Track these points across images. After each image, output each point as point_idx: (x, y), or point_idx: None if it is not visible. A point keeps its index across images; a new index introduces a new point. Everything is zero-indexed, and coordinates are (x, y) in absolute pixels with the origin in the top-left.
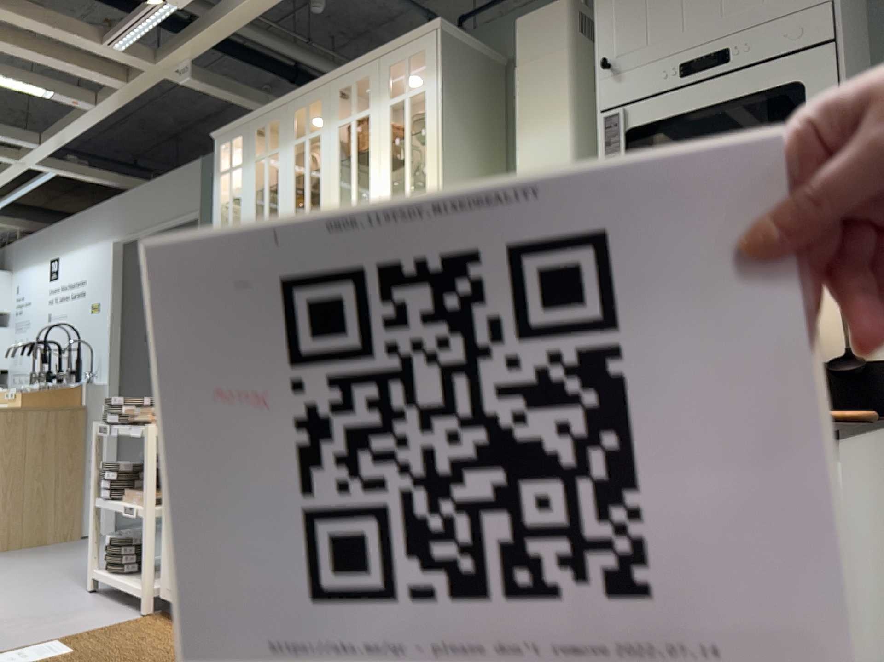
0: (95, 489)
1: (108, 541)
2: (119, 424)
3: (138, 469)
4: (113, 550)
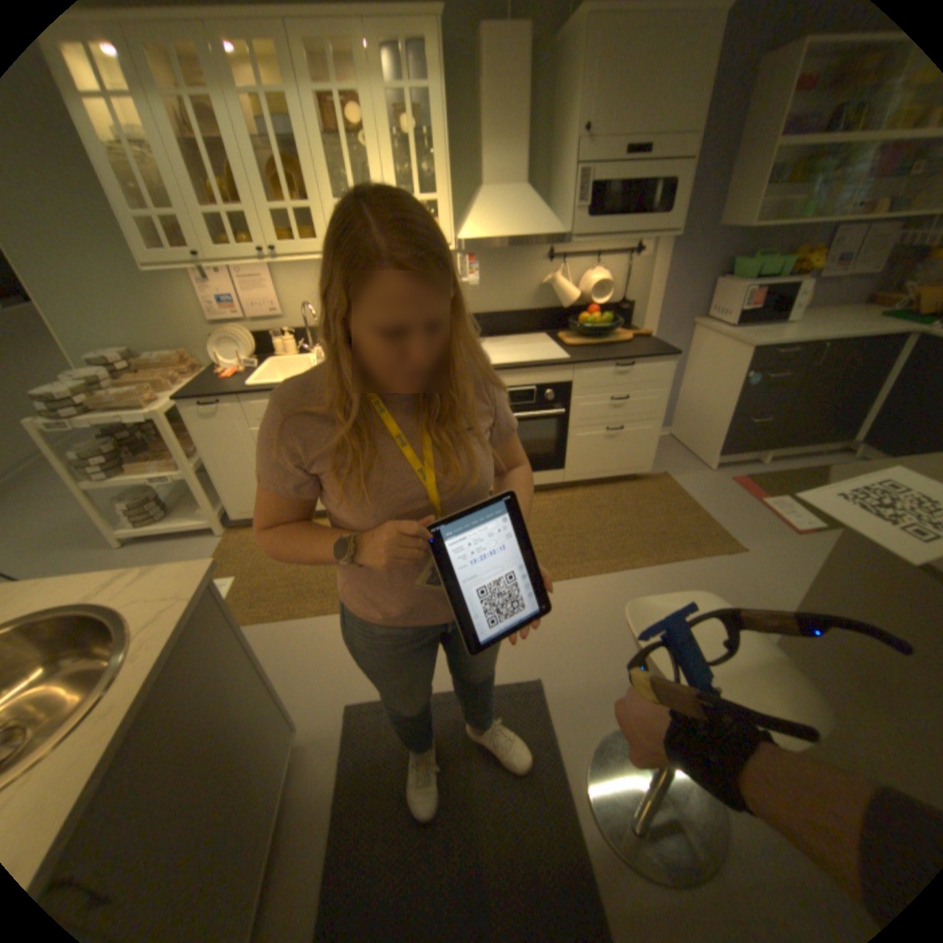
0: (71, 478)
1: (124, 509)
2: (72, 416)
3: (118, 447)
4: (132, 513)
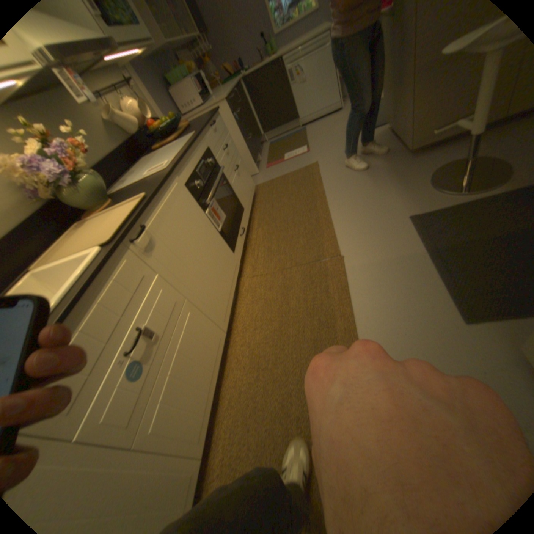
0: None
1: None
2: None
3: None
4: None
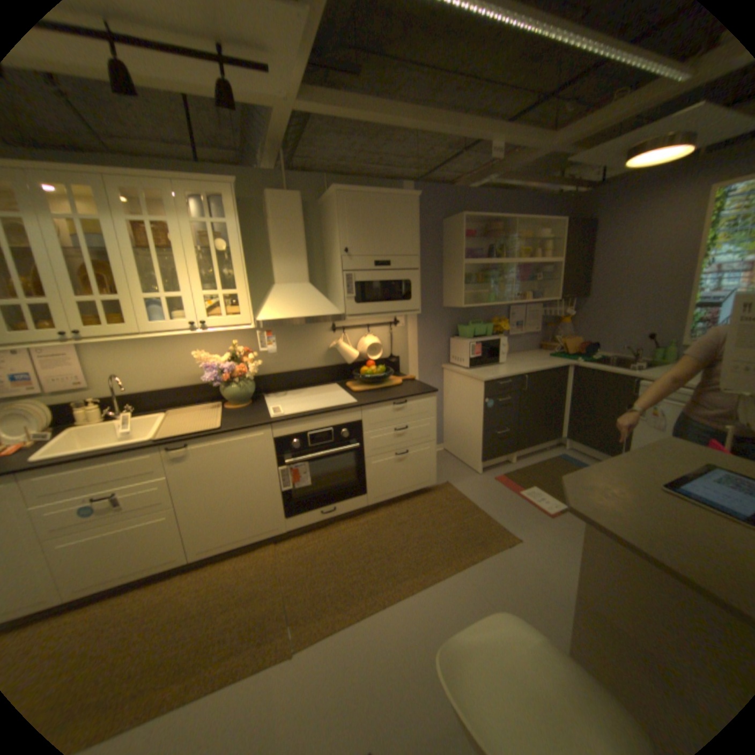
0: None
1: None
2: None
3: None
4: None
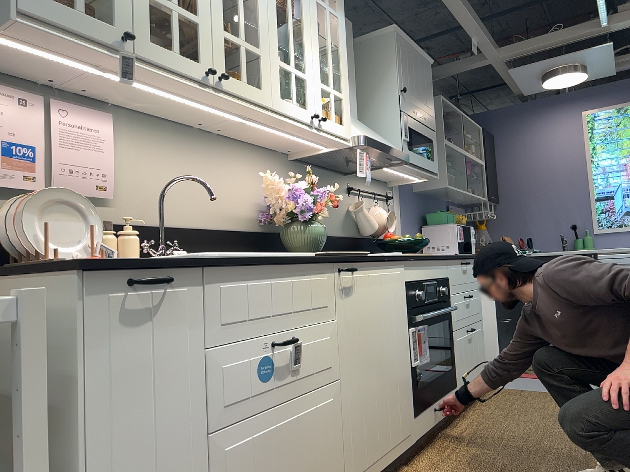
0: None
1: None
2: None
3: None
4: None
